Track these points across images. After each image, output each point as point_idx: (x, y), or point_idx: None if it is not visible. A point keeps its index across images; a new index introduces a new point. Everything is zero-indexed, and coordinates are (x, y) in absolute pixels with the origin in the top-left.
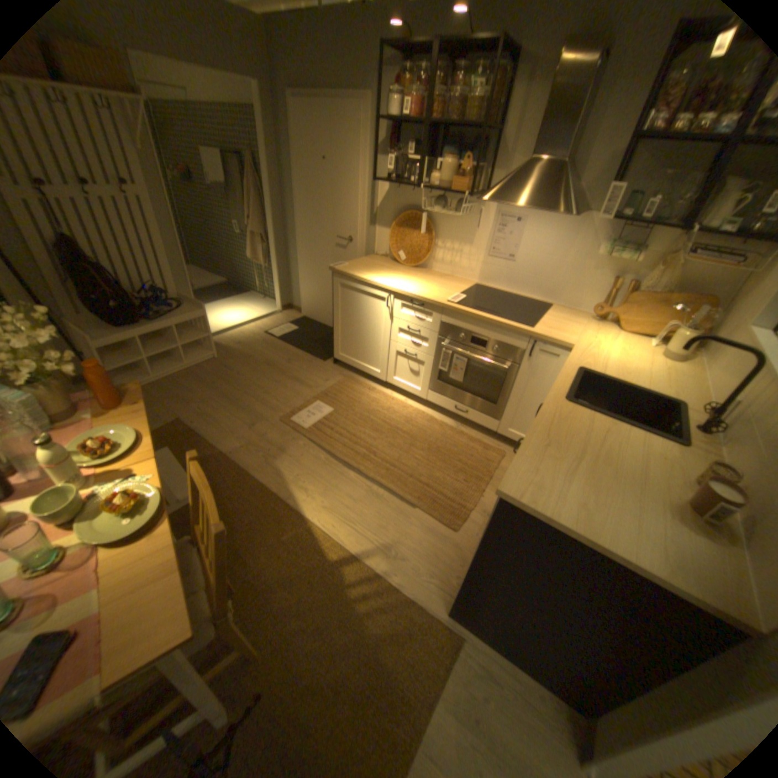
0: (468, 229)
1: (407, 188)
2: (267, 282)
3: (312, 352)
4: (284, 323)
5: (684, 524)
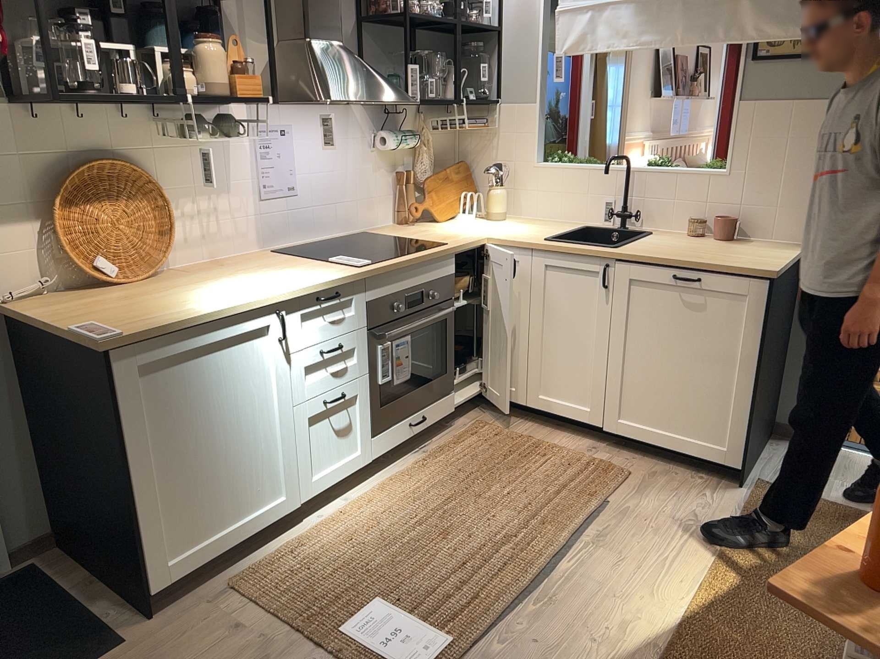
0: (215, 167)
1: (53, 115)
2: None
3: None
4: None
5: (742, 244)
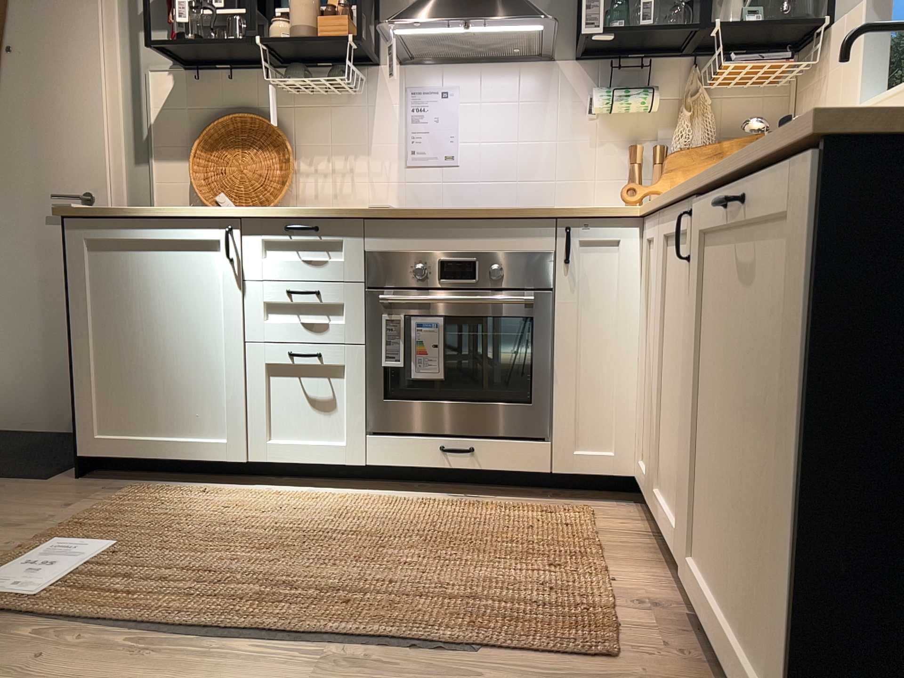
0: (354, 127)
1: (214, 78)
2: None
3: None
4: None
5: None
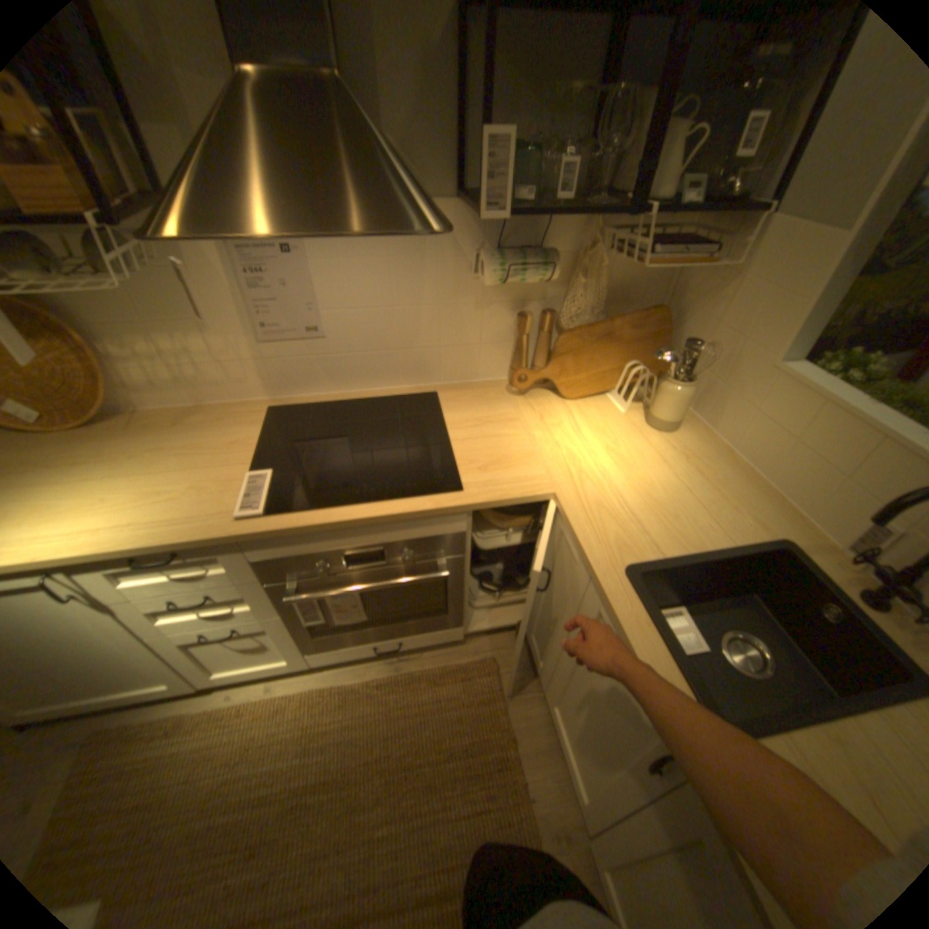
0: (169, 295)
1: None
2: None
3: None
4: None
5: None
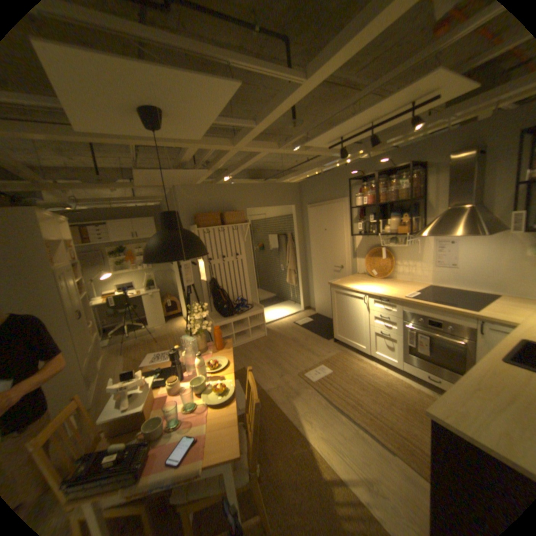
0: (416, 252)
1: (372, 235)
2: (296, 294)
3: (320, 334)
4: (305, 317)
5: None
